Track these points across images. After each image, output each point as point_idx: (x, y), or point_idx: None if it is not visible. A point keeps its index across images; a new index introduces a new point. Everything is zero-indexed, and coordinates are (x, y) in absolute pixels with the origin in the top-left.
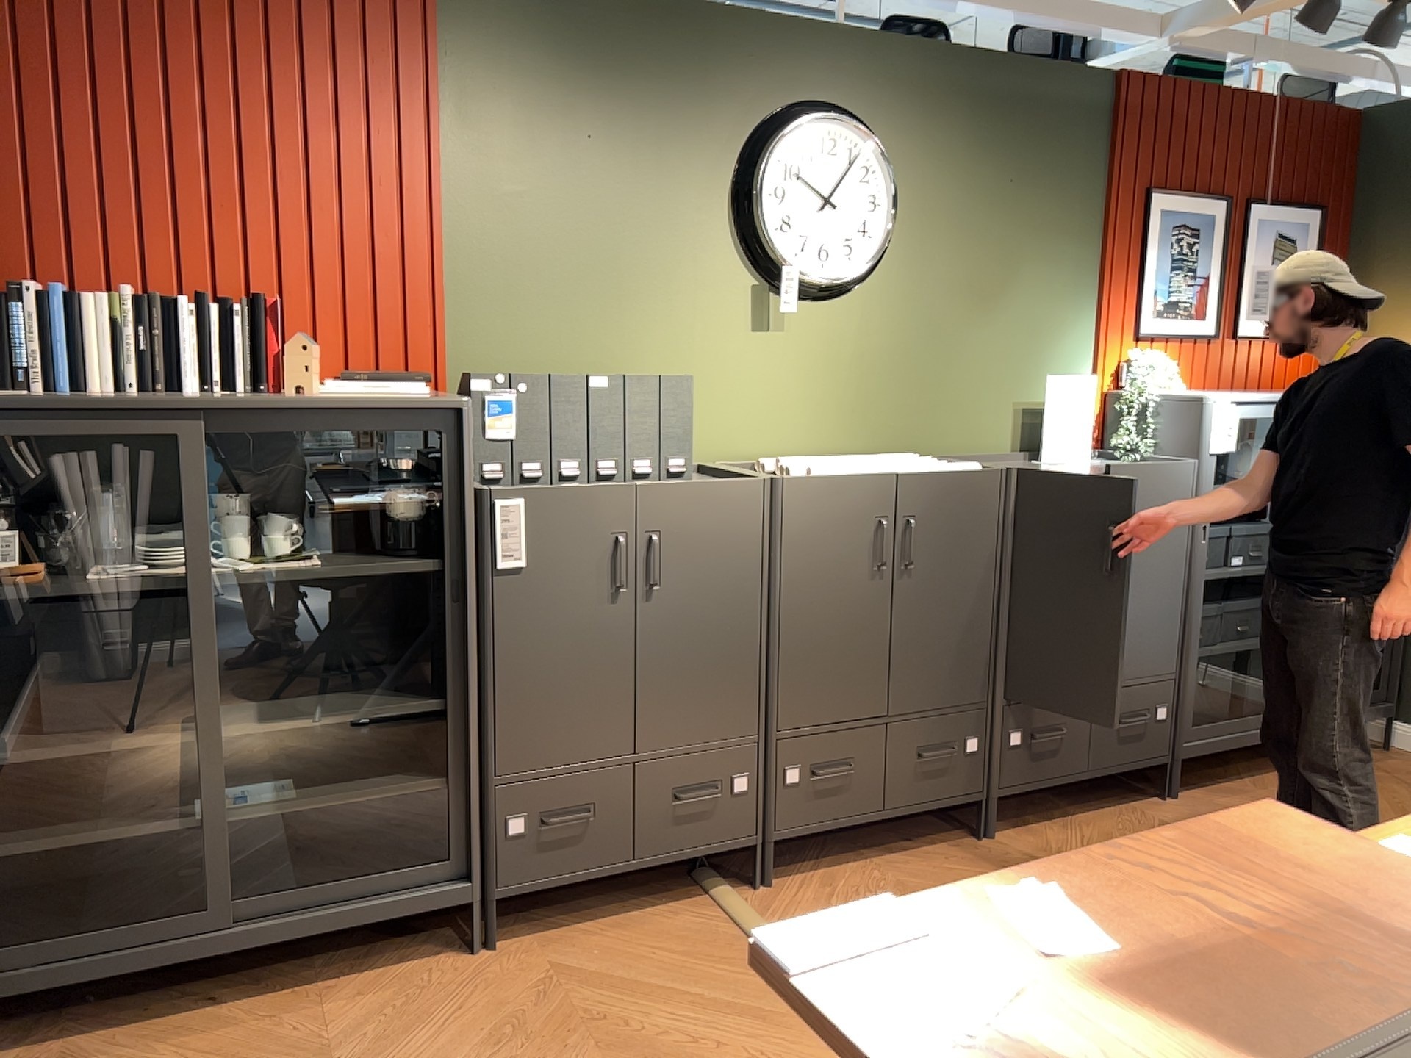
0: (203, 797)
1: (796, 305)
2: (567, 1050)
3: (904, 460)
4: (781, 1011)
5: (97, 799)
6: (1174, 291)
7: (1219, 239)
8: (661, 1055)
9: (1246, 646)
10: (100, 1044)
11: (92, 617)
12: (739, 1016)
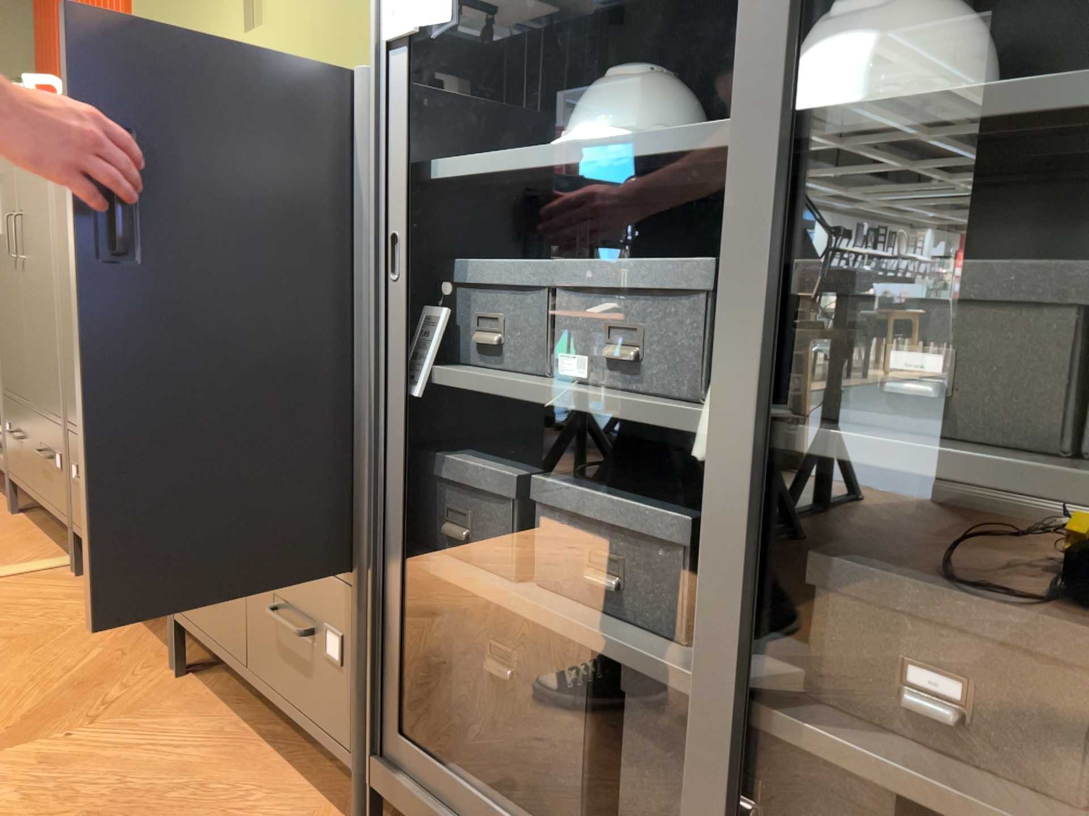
0: None
1: None
2: None
3: None
4: None
5: None
6: None
7: None
8: None
9: (564, 625)
10: None
11: None
12: None
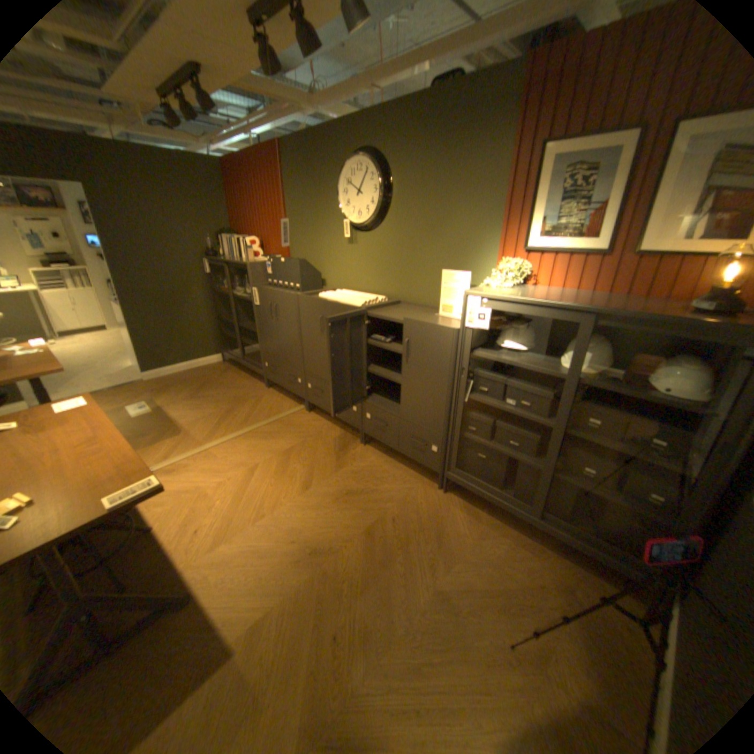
0: (236, 335)
1: (359, 234)
2: (232, 404)
3: (359, 298)
4: (249, 423)
5: (245, 332)
6: (563, 216)
7: (624, 166)
8: (231, 413)
9: (504, 452)
10: (233, 370)
11: (232, 299)
12: (246, 419)
